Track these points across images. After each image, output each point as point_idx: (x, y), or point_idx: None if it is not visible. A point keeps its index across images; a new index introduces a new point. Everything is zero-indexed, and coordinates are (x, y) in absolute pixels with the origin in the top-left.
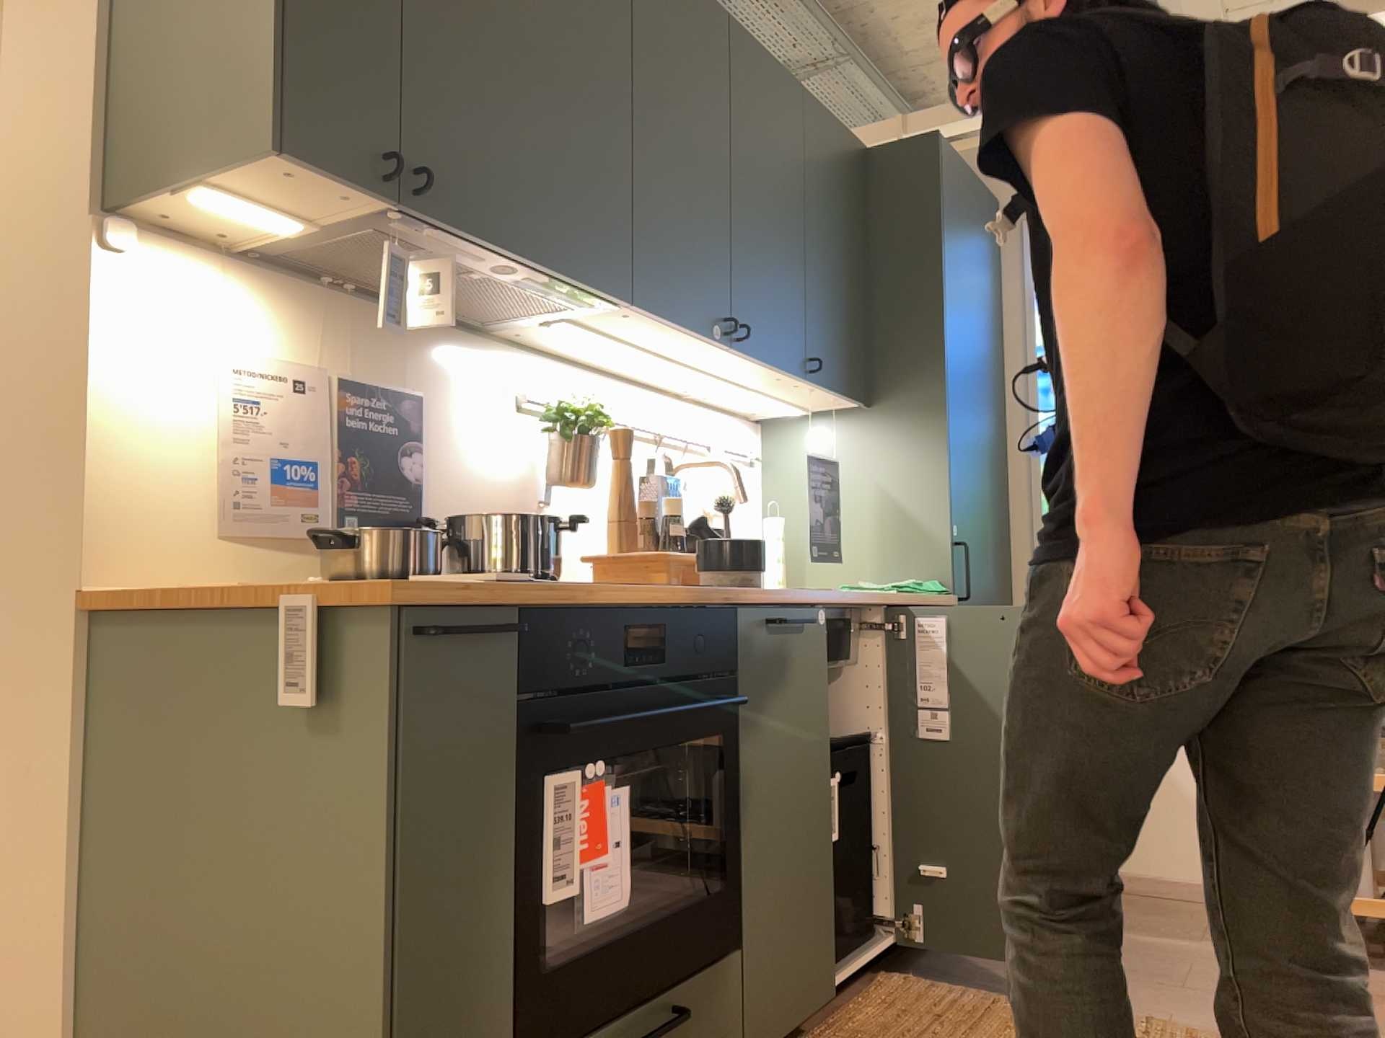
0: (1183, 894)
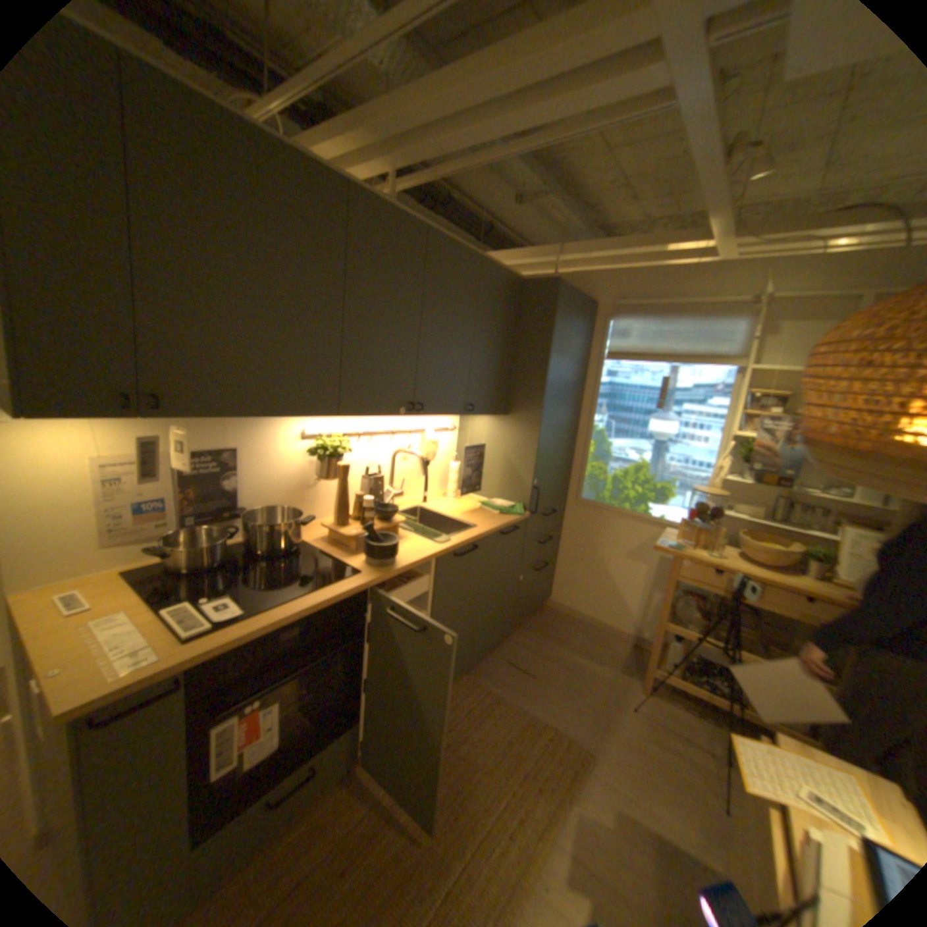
0: (609, 632)
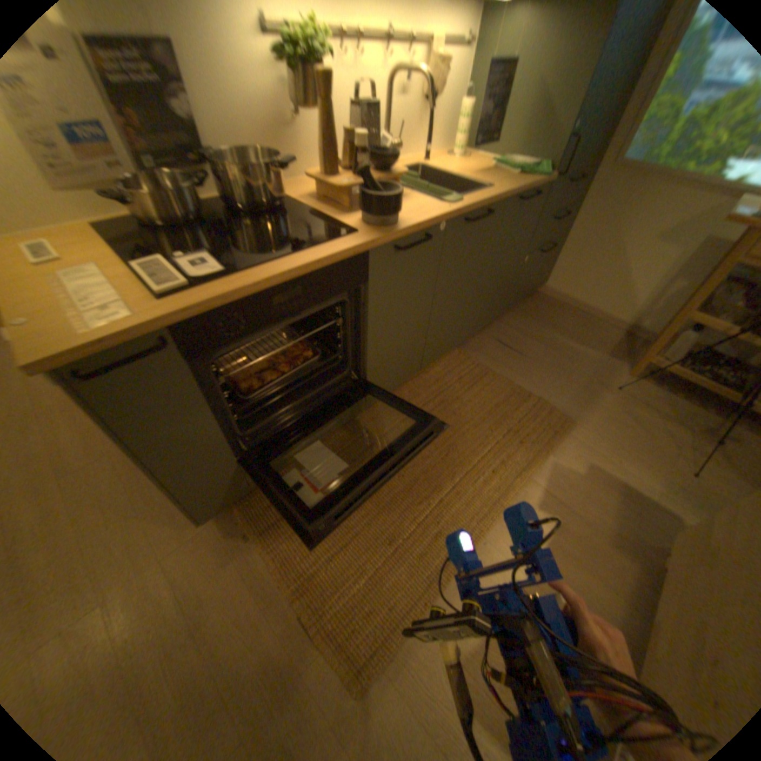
0: (602, 319)
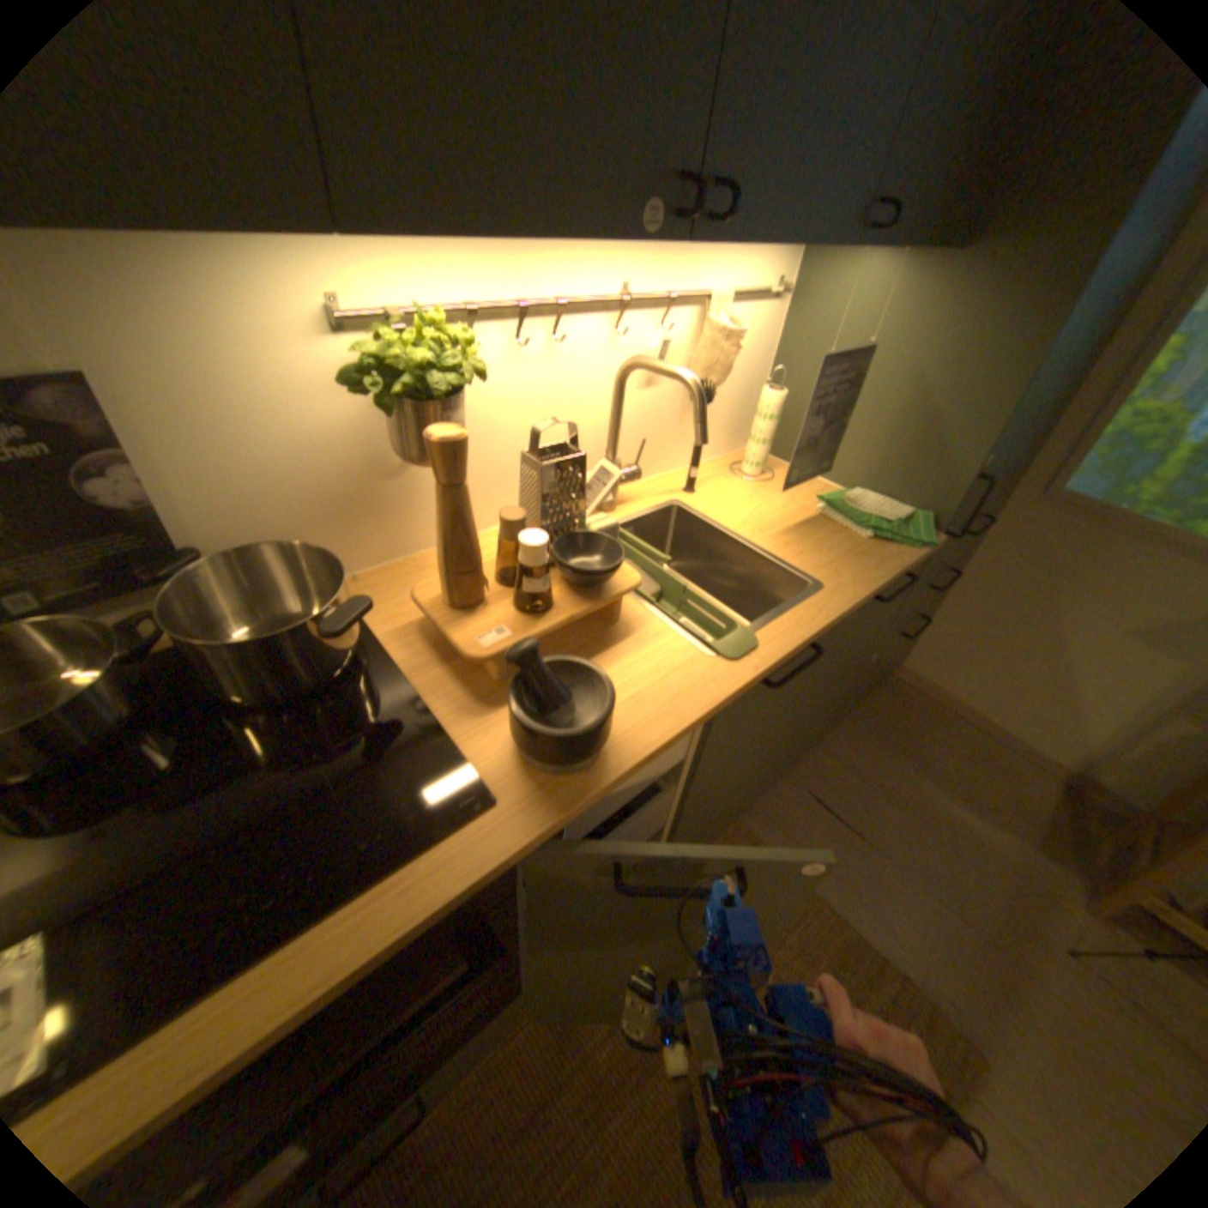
0: (1017, 750)
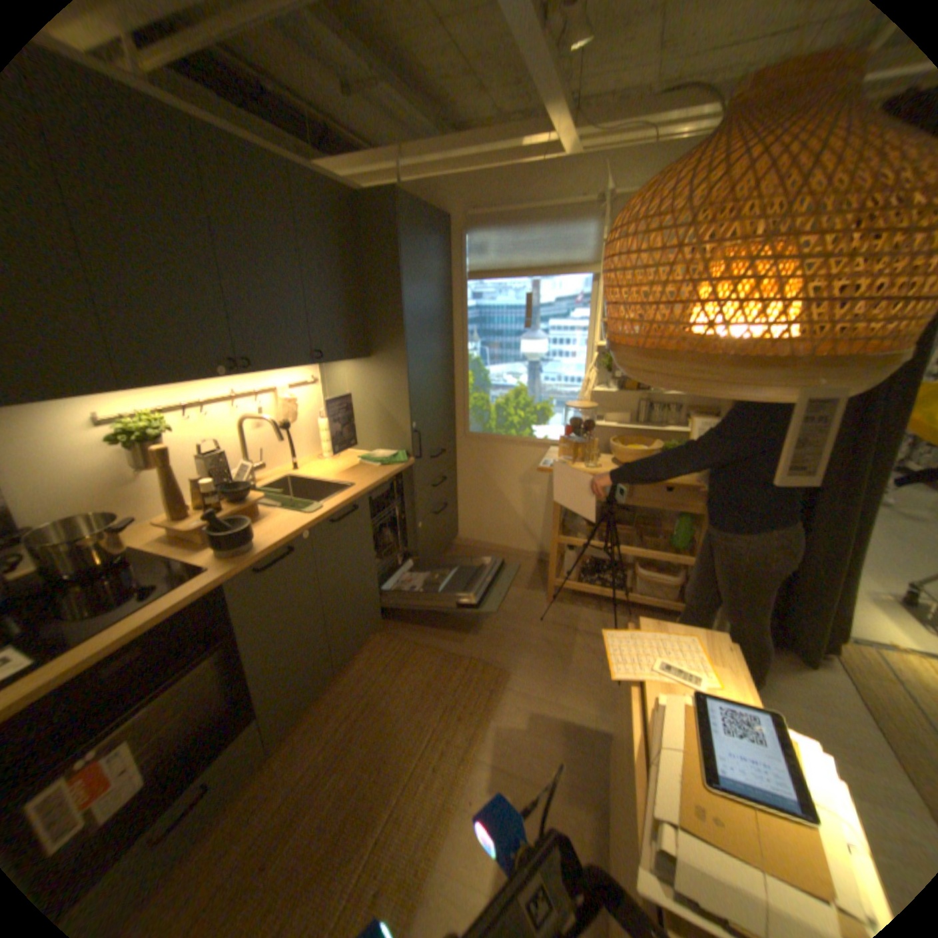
0: (515, 554)
